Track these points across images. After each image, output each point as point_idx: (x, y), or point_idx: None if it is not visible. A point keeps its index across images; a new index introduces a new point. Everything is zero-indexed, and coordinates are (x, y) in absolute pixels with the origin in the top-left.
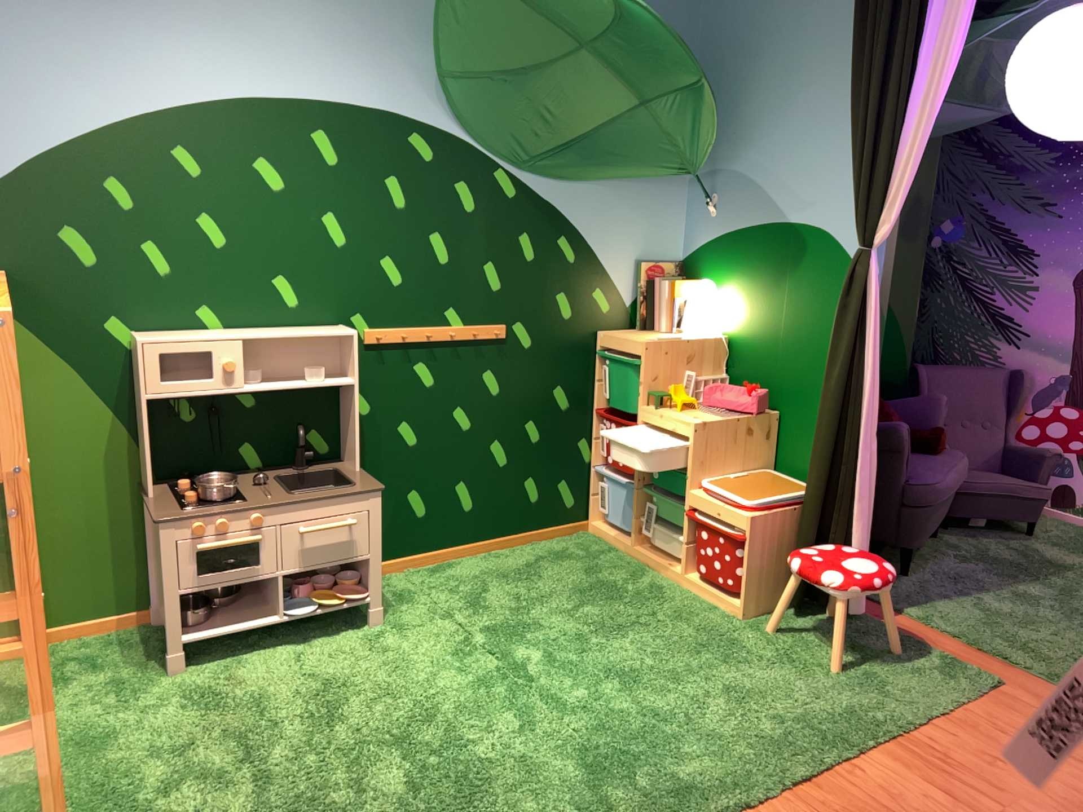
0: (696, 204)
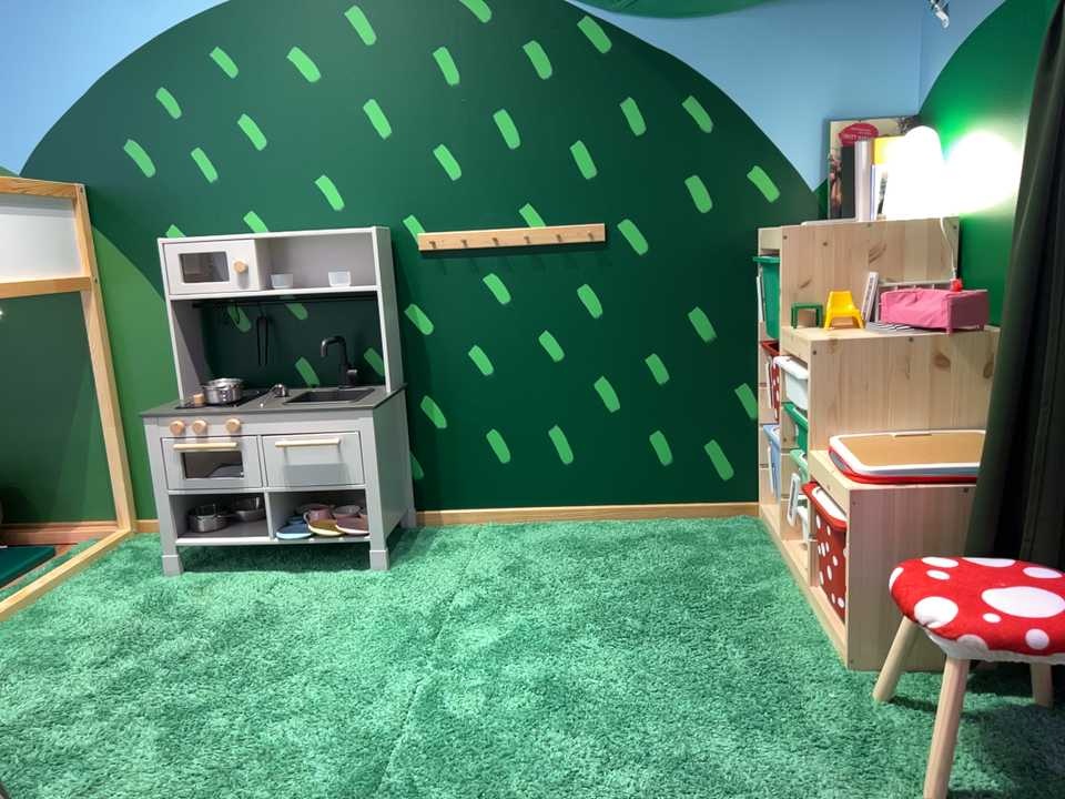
0: (931, 10)
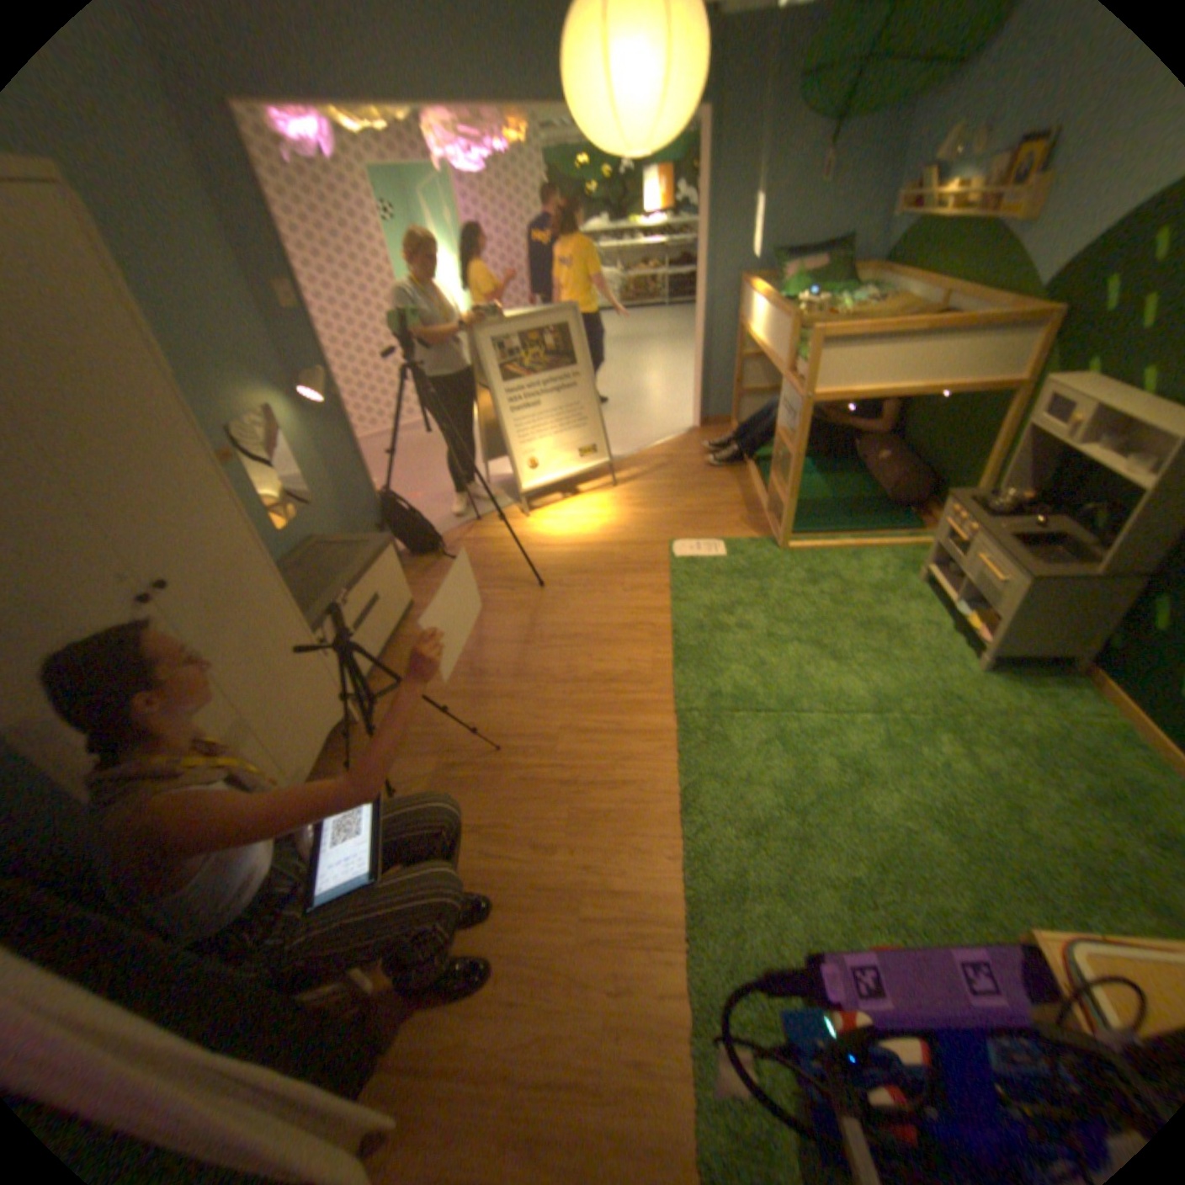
0: None
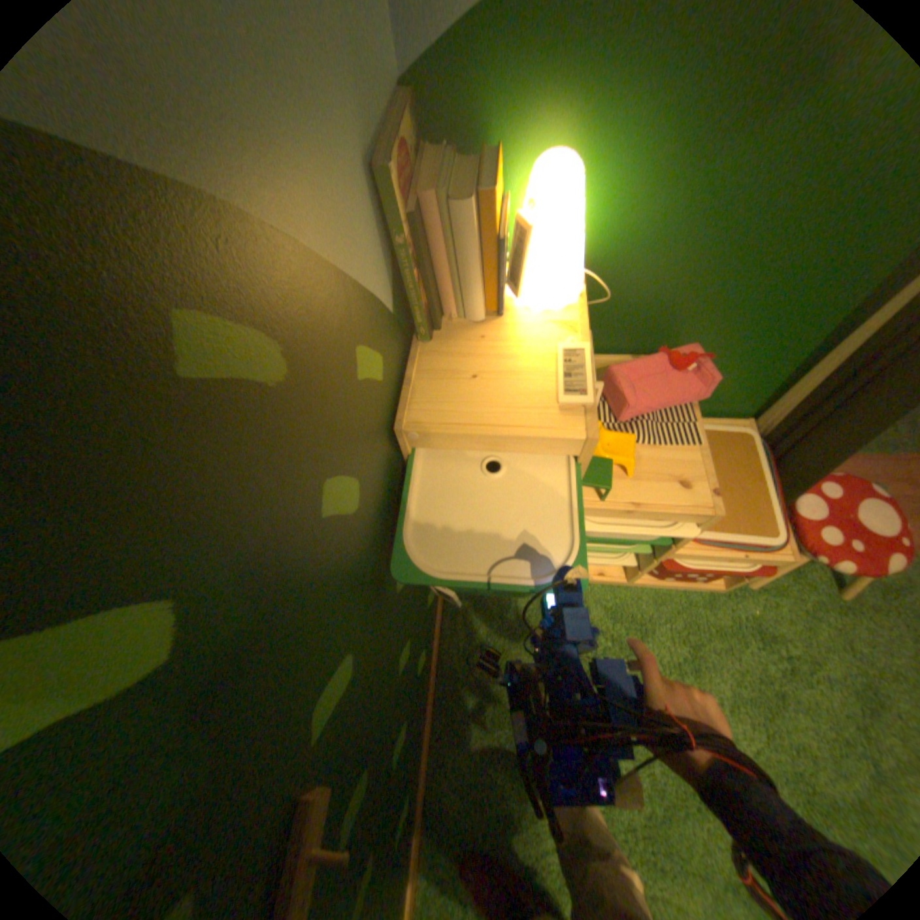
0: None
